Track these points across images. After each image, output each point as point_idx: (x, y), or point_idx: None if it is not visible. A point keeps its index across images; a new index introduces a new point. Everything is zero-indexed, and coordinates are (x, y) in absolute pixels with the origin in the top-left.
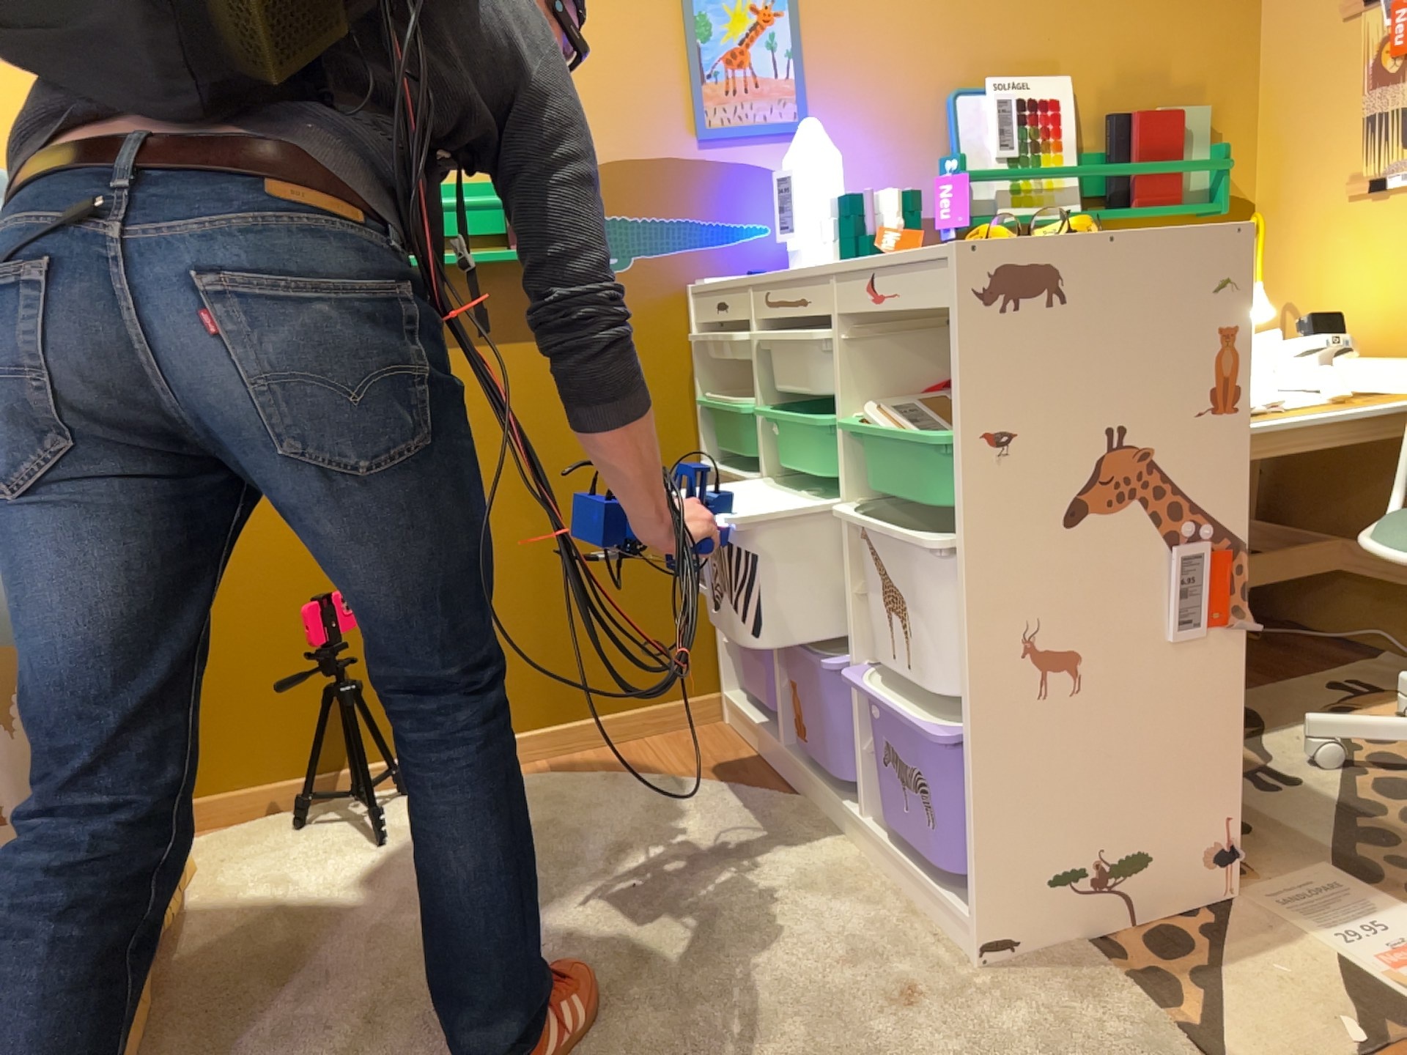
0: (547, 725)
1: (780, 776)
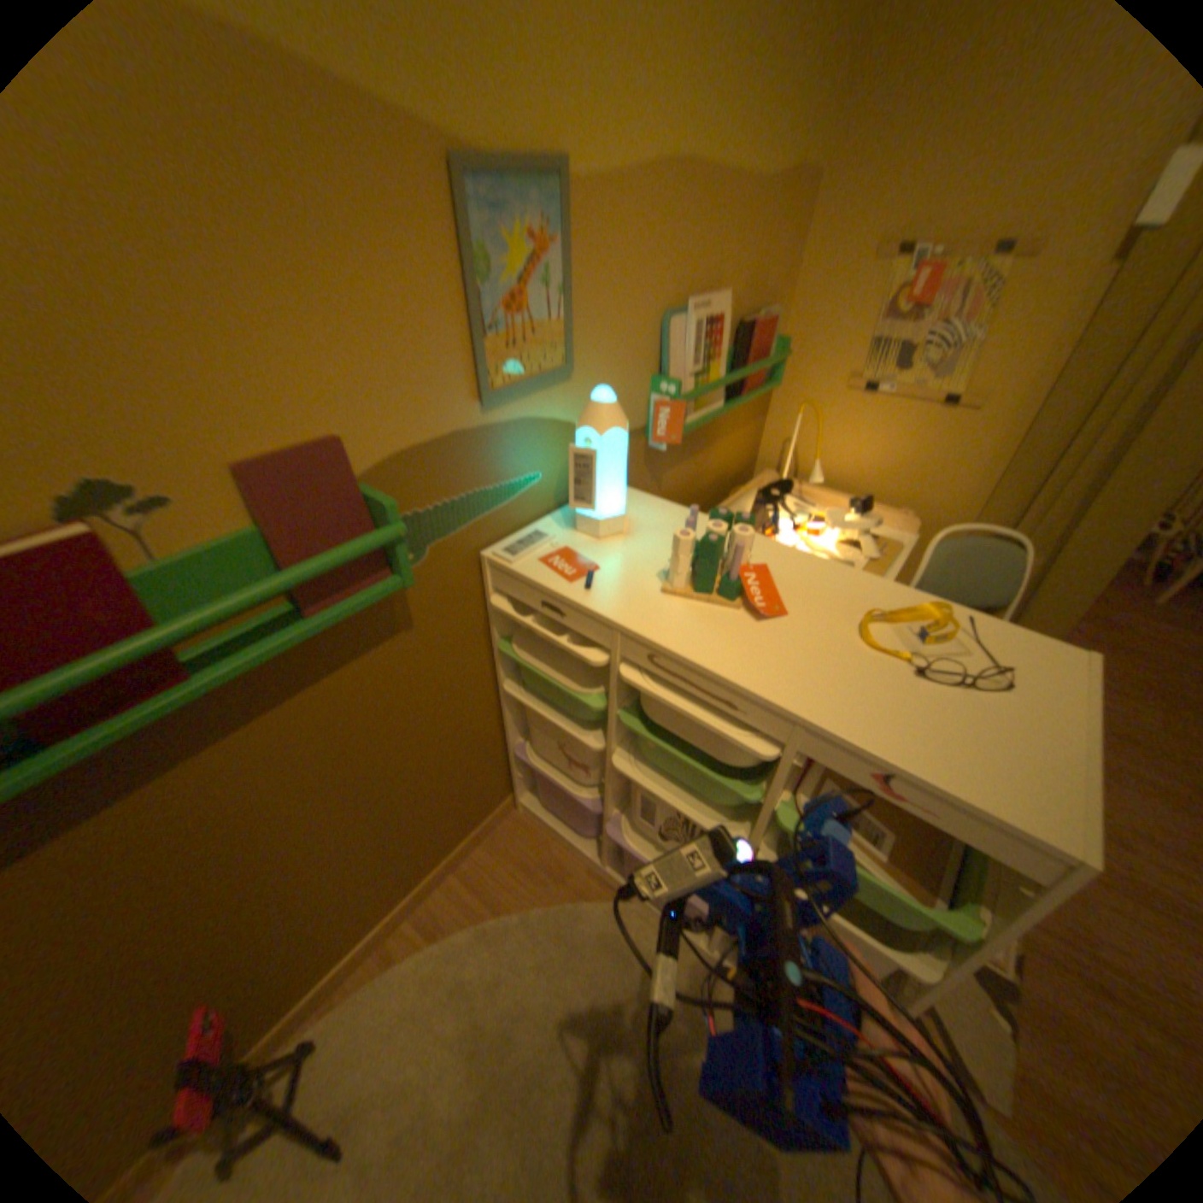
0: (404, 900)
1: (601, 875)
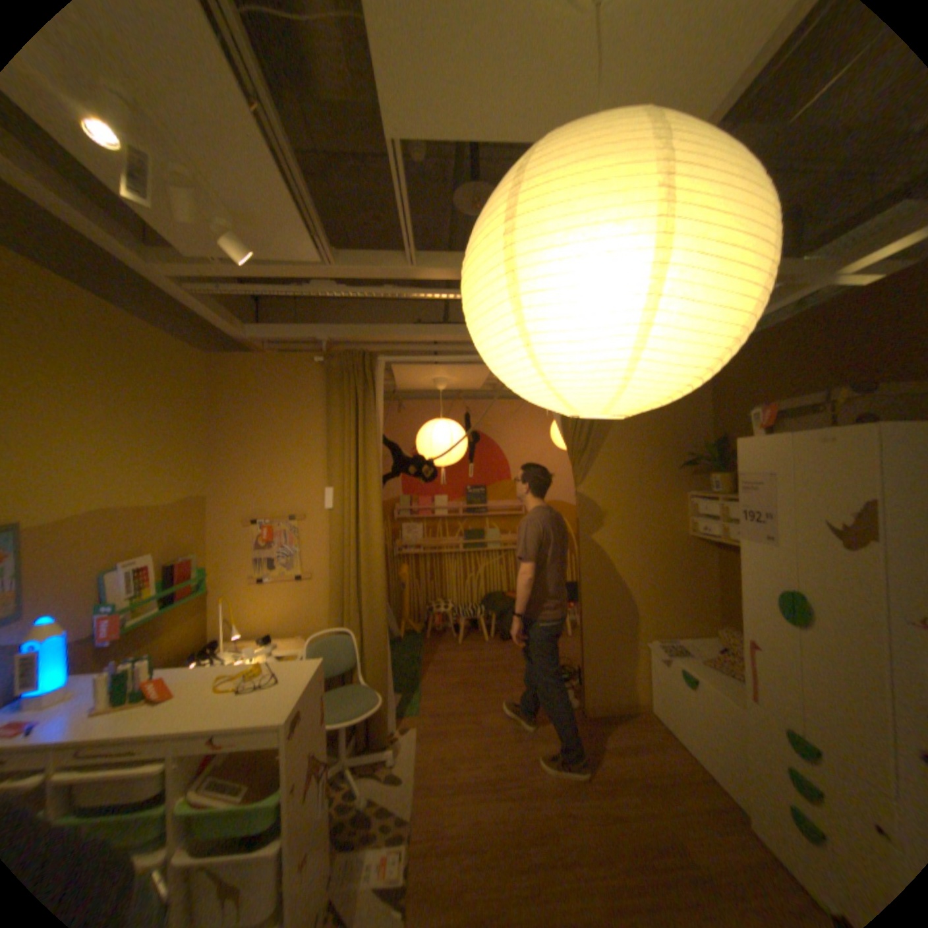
0: None
1: None
